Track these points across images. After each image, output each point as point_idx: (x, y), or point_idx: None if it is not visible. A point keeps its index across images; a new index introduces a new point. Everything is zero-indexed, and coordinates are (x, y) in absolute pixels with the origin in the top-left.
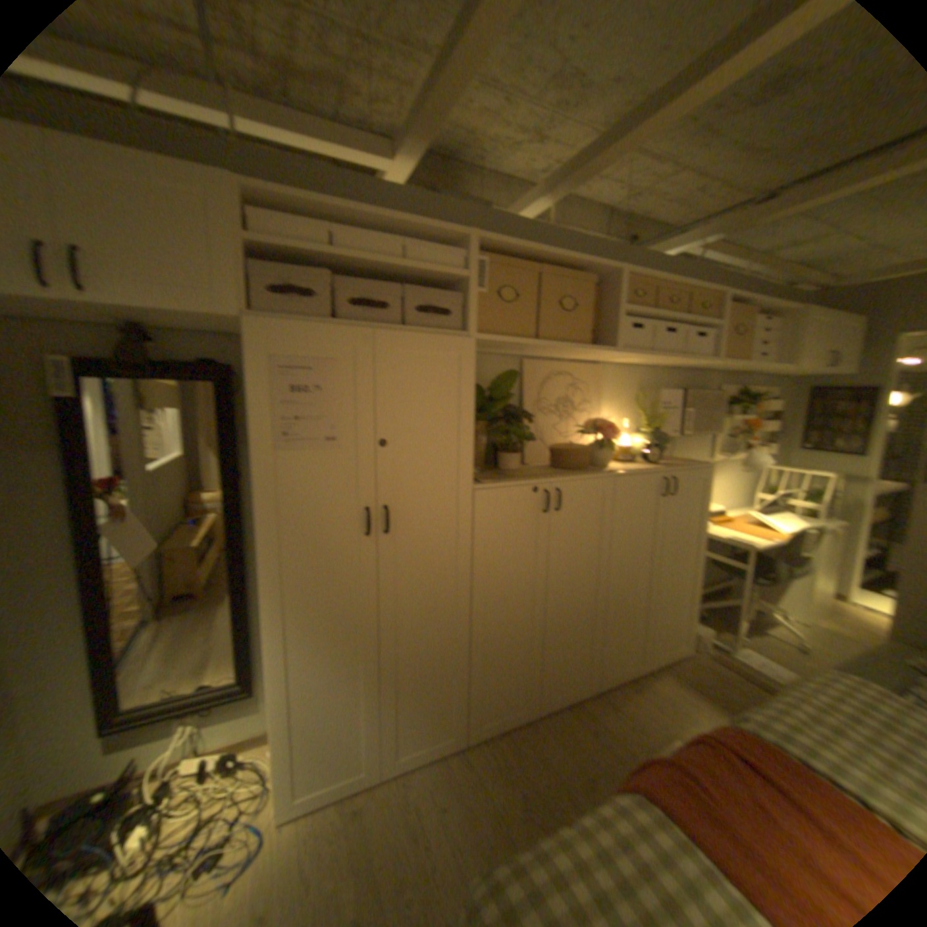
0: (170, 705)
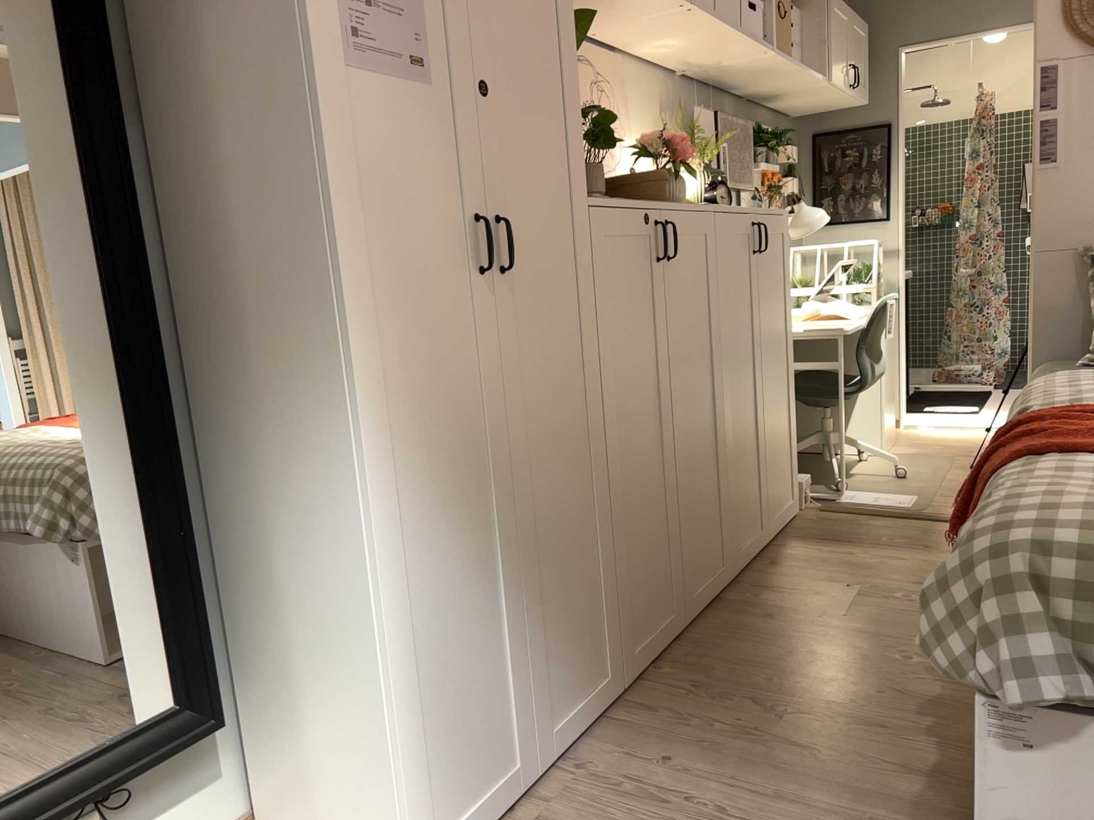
0: (40, 799)
